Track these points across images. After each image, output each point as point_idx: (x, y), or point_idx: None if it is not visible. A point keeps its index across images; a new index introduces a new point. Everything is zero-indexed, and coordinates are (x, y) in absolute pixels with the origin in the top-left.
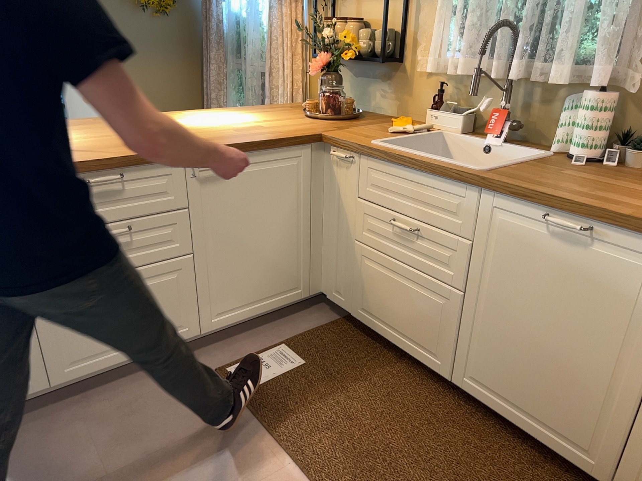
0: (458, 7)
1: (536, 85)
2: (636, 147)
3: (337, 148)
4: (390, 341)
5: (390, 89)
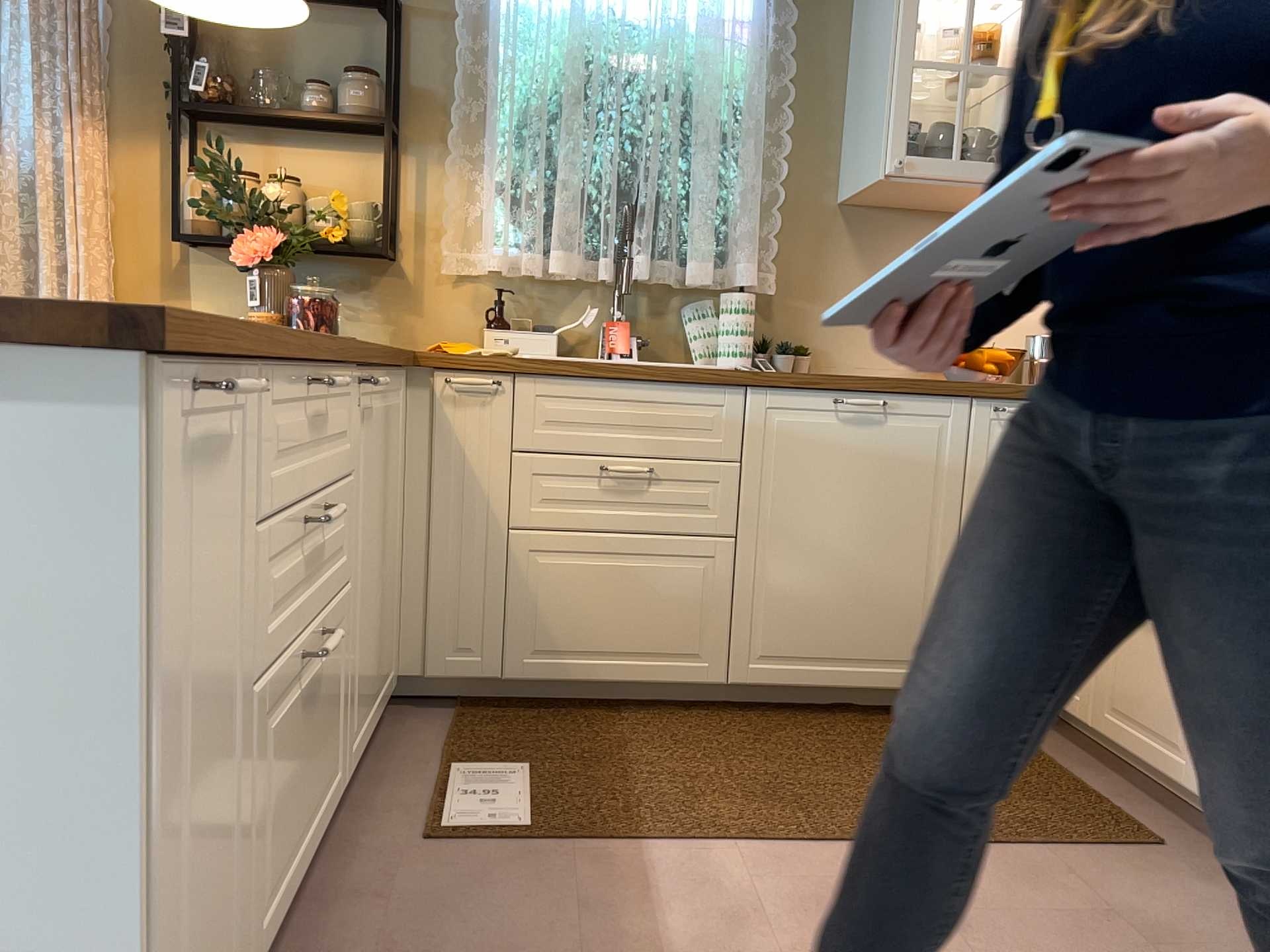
0: (531, 179)
1: (644, 290)
2: (791, 348)
3: (455, 374)
4: (603, 682)
5: (373, 304)
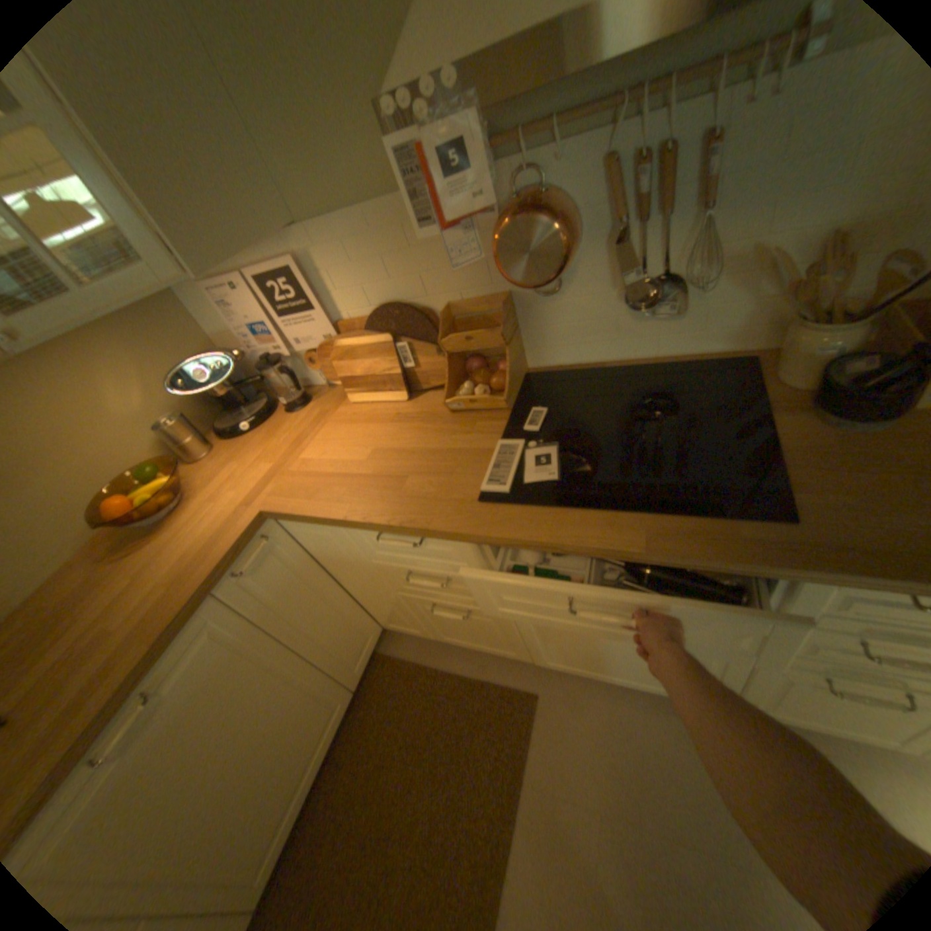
0: None
1: None
2: None
3: None
4: None
5: None
